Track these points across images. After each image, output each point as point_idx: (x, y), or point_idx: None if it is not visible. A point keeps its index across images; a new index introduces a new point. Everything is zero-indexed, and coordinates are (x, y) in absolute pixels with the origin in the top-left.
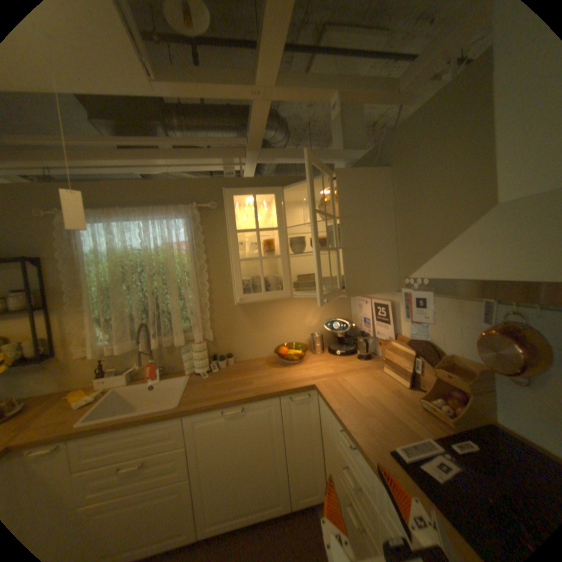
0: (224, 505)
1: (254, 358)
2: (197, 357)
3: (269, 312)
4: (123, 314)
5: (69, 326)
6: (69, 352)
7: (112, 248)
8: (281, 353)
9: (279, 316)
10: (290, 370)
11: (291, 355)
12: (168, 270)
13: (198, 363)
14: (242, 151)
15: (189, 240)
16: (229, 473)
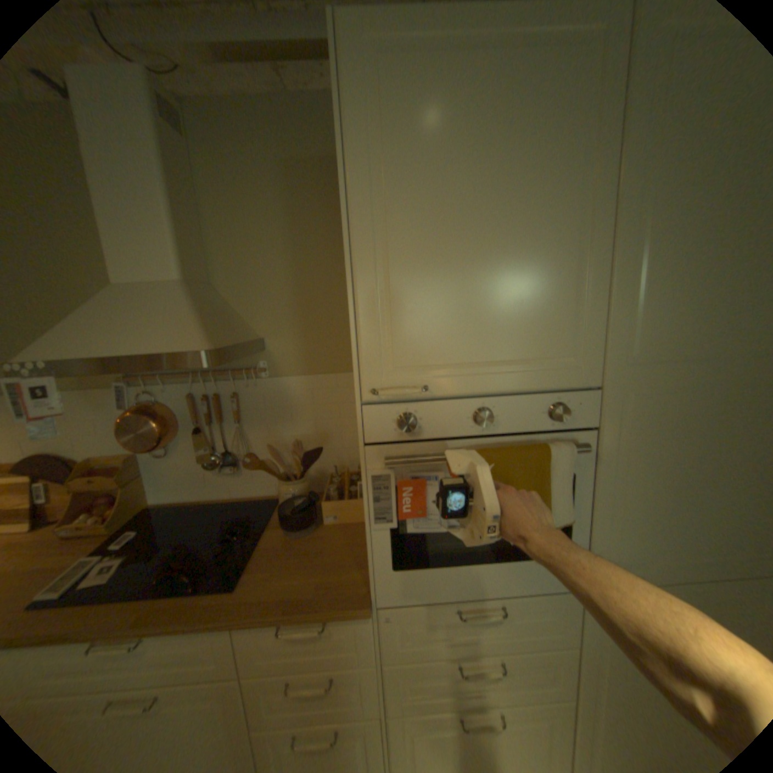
0: None
1: None
2: None
3: None
4: None
5: None
6: None
7: None
8: None
9: None
10: None
11: None
12: None
13: None
14: None
15: None
16: None
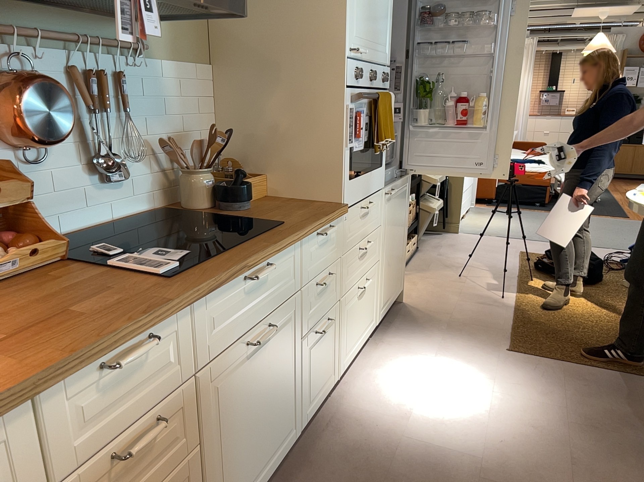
0: None
1: None
2: None
3: None
4: None
5: None
6: None
7: None
8: None
9: None
10: None
11: None
12: None
13: None
14: None
15: None
16: None
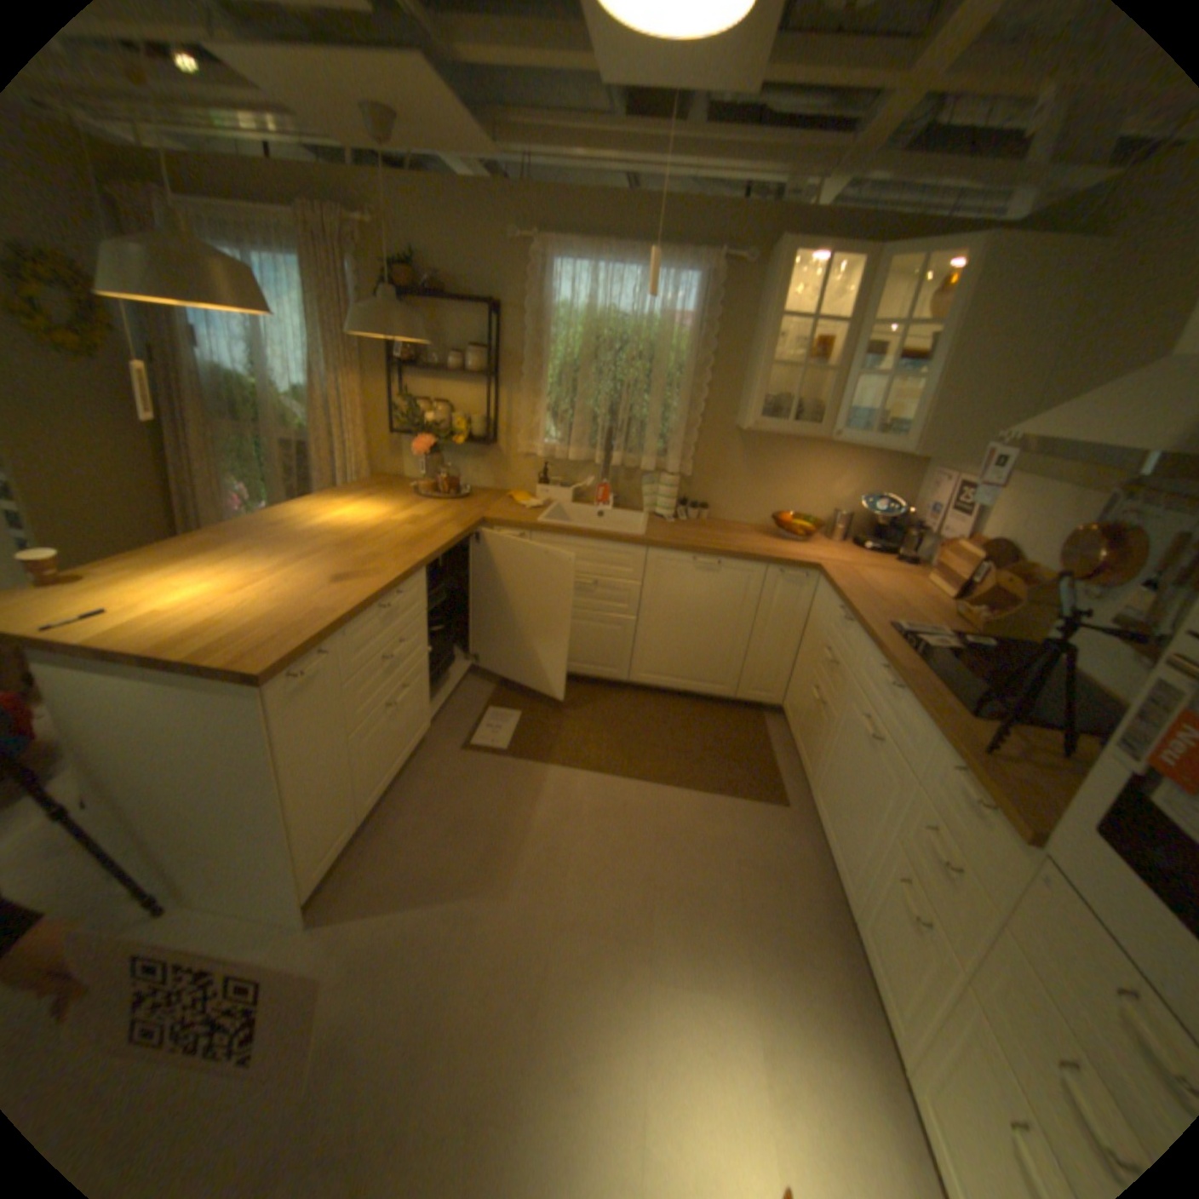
0: (665, 659)
1: (736, 521)
2: (665, 493)
3: (780, 459)
4: (587, 409)
5: (521, 410)
6: (513, 443)
7: (594, 307)
8: (782, 521)
9: (793, 470)
10: (788, 546)
11: (795, 527)
12: (658, 357)
13: (663, 502)
14: (835, 154)
15: (700, 315)
16: (680, 628)
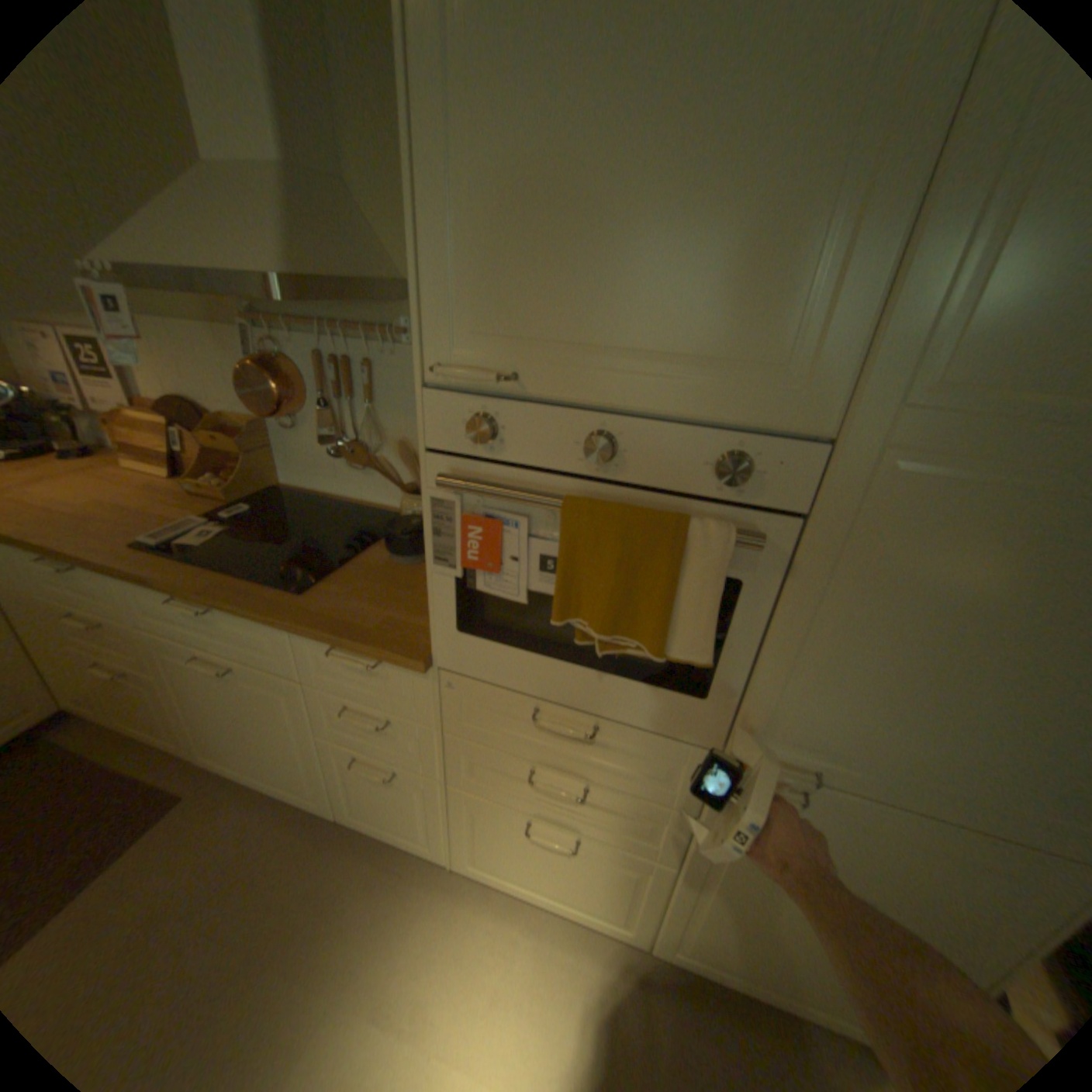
0: None
1: None
2: None
3: None
4: None
5: None
6: None
7: None
8: None
9: None
10: None
11: None
12: None
13: None
14: None
15: None
16: None
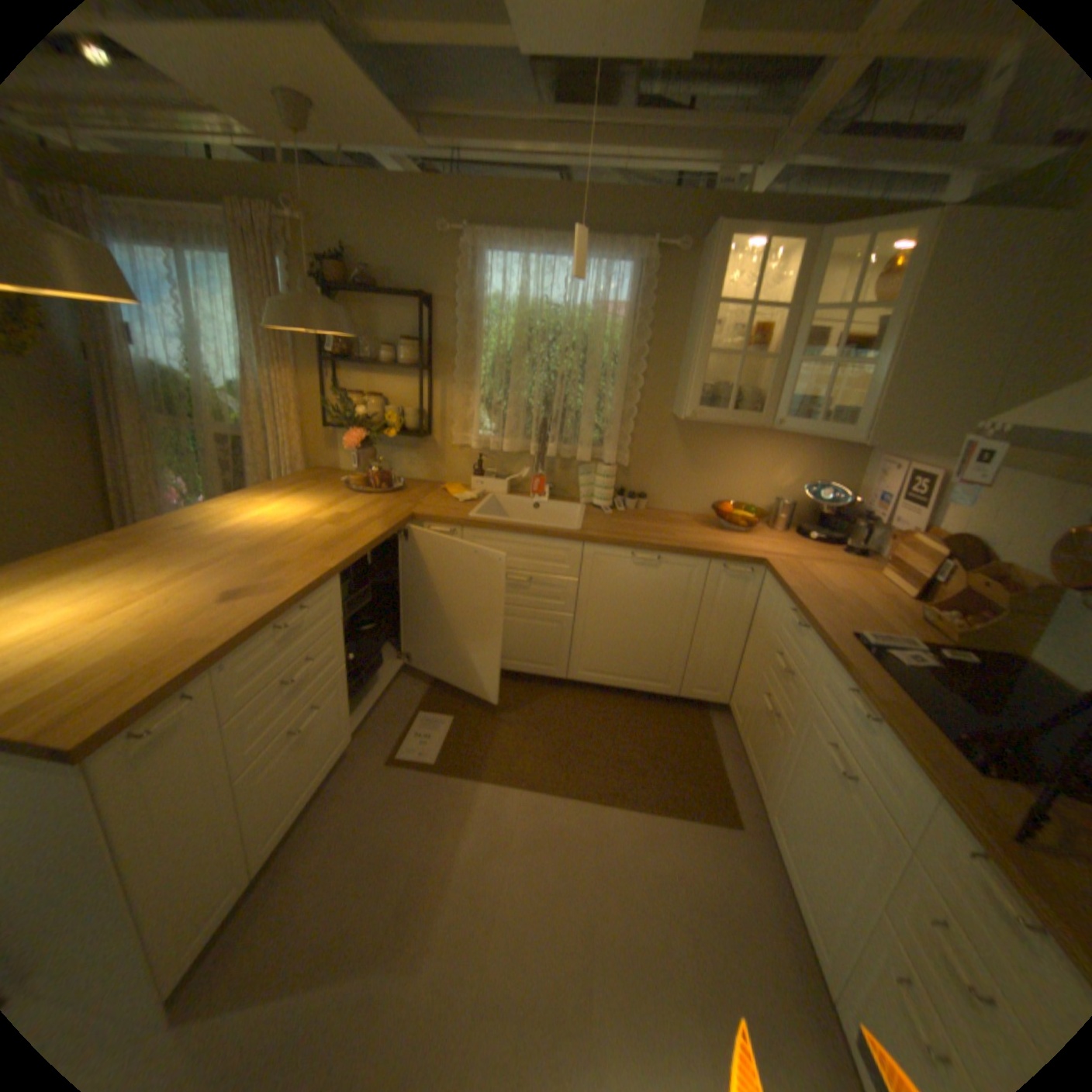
0: (604, 657)
1: (674, 511)
2: (601, 484)
3: (719, 448)
4: (520, 400)
5: (454, 402)
6: (447, 435)
7: (524, 298)
8: (722, 511)
9: (732, 458)
10: (730, 537)
11: (737, 518)
12: (591, 347)
13: (600, 492)
14: (768, 139)
15: (633, 304)
16: (620, 625)
